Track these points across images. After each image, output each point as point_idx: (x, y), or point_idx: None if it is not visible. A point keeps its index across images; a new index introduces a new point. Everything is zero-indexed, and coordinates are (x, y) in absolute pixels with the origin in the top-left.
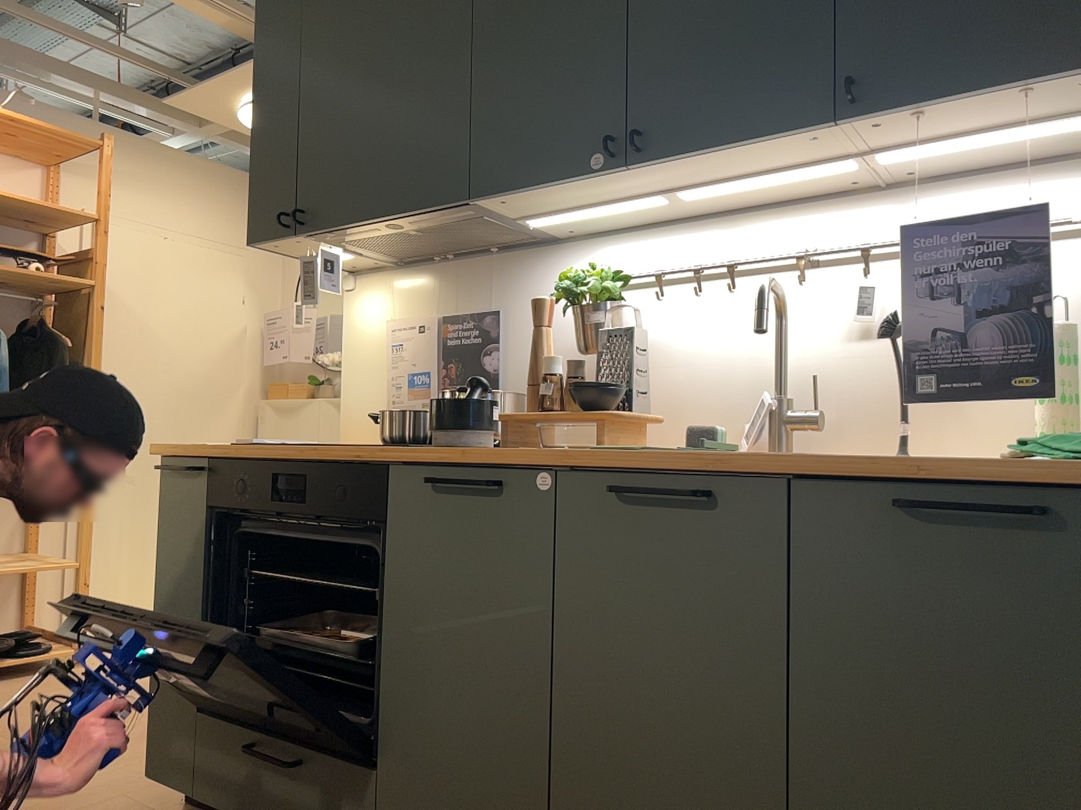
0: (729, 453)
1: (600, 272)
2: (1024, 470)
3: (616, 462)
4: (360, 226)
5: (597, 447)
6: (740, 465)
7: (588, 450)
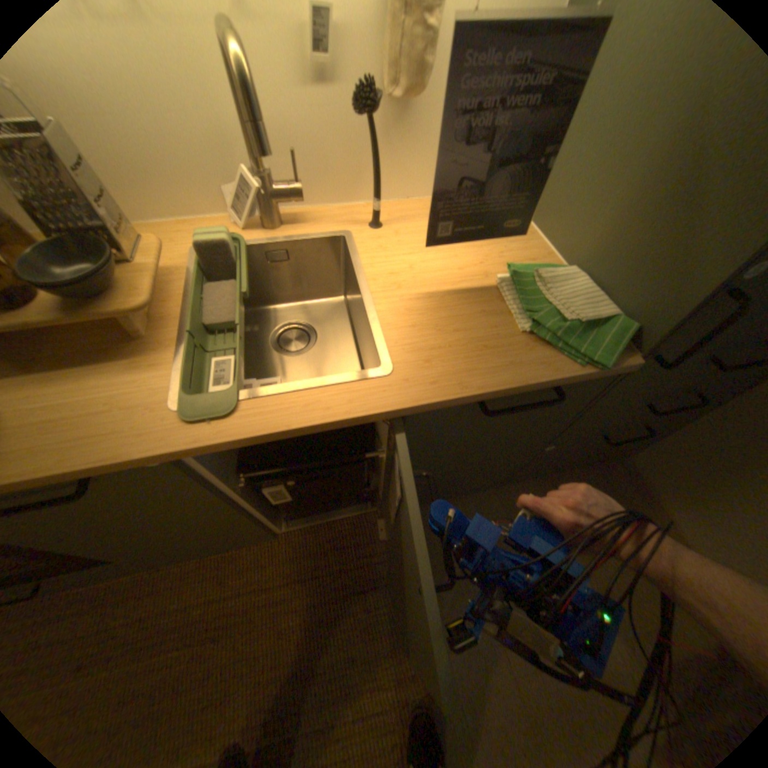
0: (337, 391)
1: None
2: (563, 384)
3: (236, 445)
4: None
5: (182, 410)
6: (366, 419)
7: (171, 416)
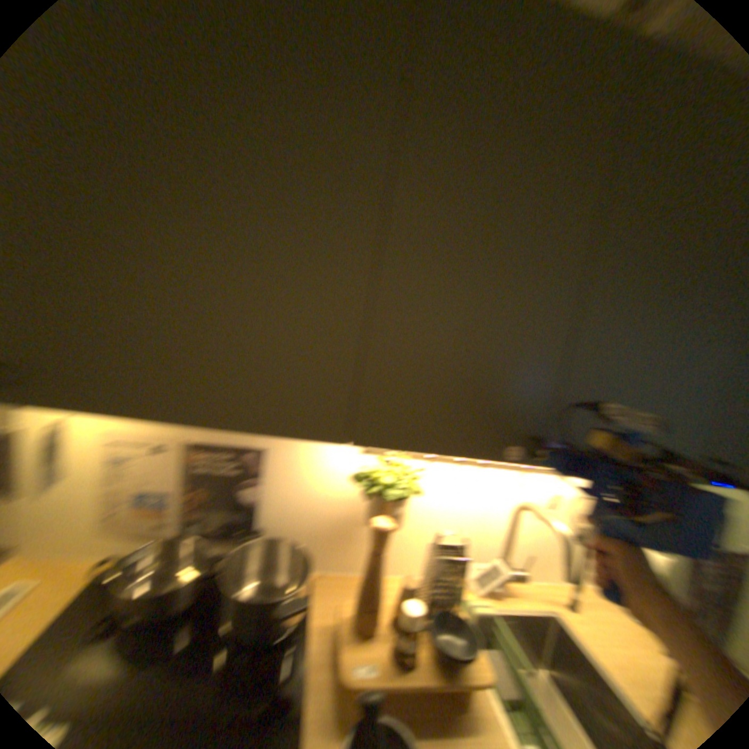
0: None
1: (410, 476)
2: None
3: None
4: (120, 416)
5: None
6: None
7: None
